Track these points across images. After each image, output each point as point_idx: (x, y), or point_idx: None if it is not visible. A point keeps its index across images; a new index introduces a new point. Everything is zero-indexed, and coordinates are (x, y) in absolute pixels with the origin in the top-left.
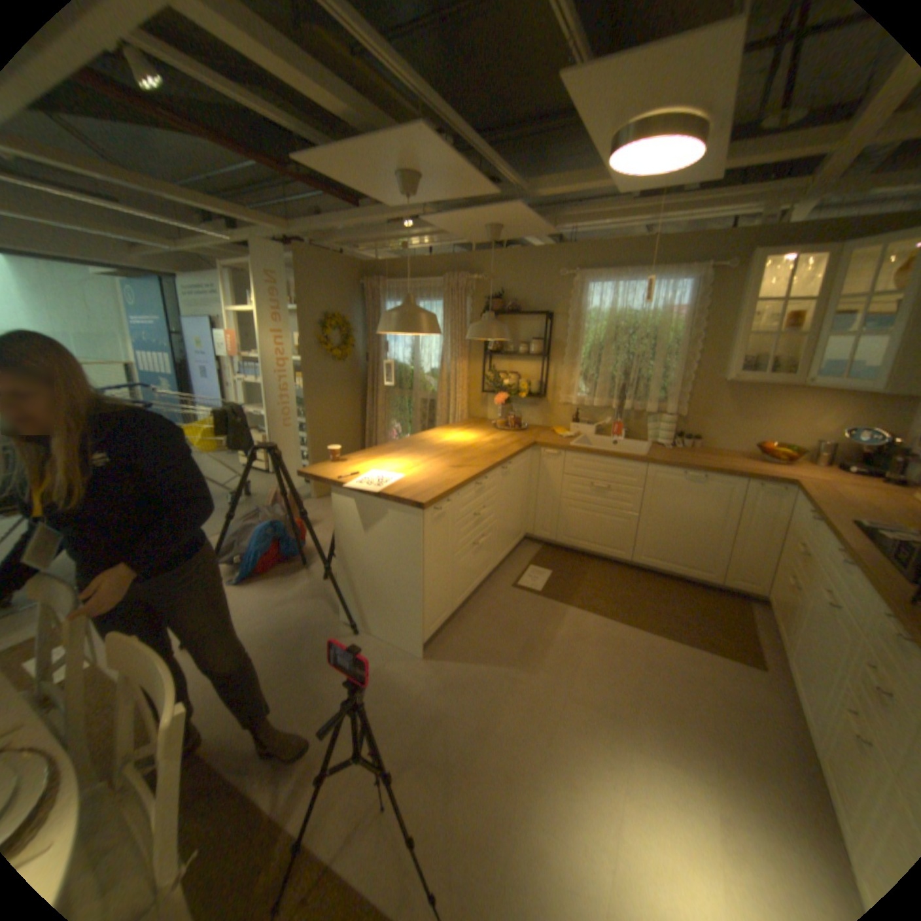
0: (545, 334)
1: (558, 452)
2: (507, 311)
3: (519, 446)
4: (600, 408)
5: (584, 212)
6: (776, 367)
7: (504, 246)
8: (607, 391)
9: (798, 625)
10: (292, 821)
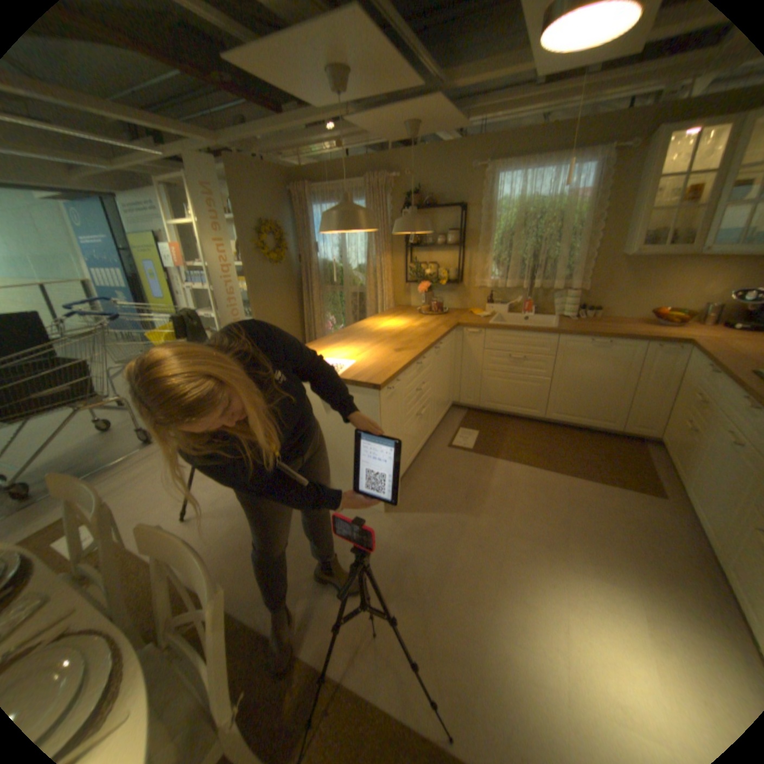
0: (460, 224)
1: (479, 330)
2: (425, 205)
3: (445, 327)
4: (512, 288)
5: (496, 102)
6: (674, 239)
7: (418, 143)
8: (518, 273)
9: (696, 460)
10: (303, 650)
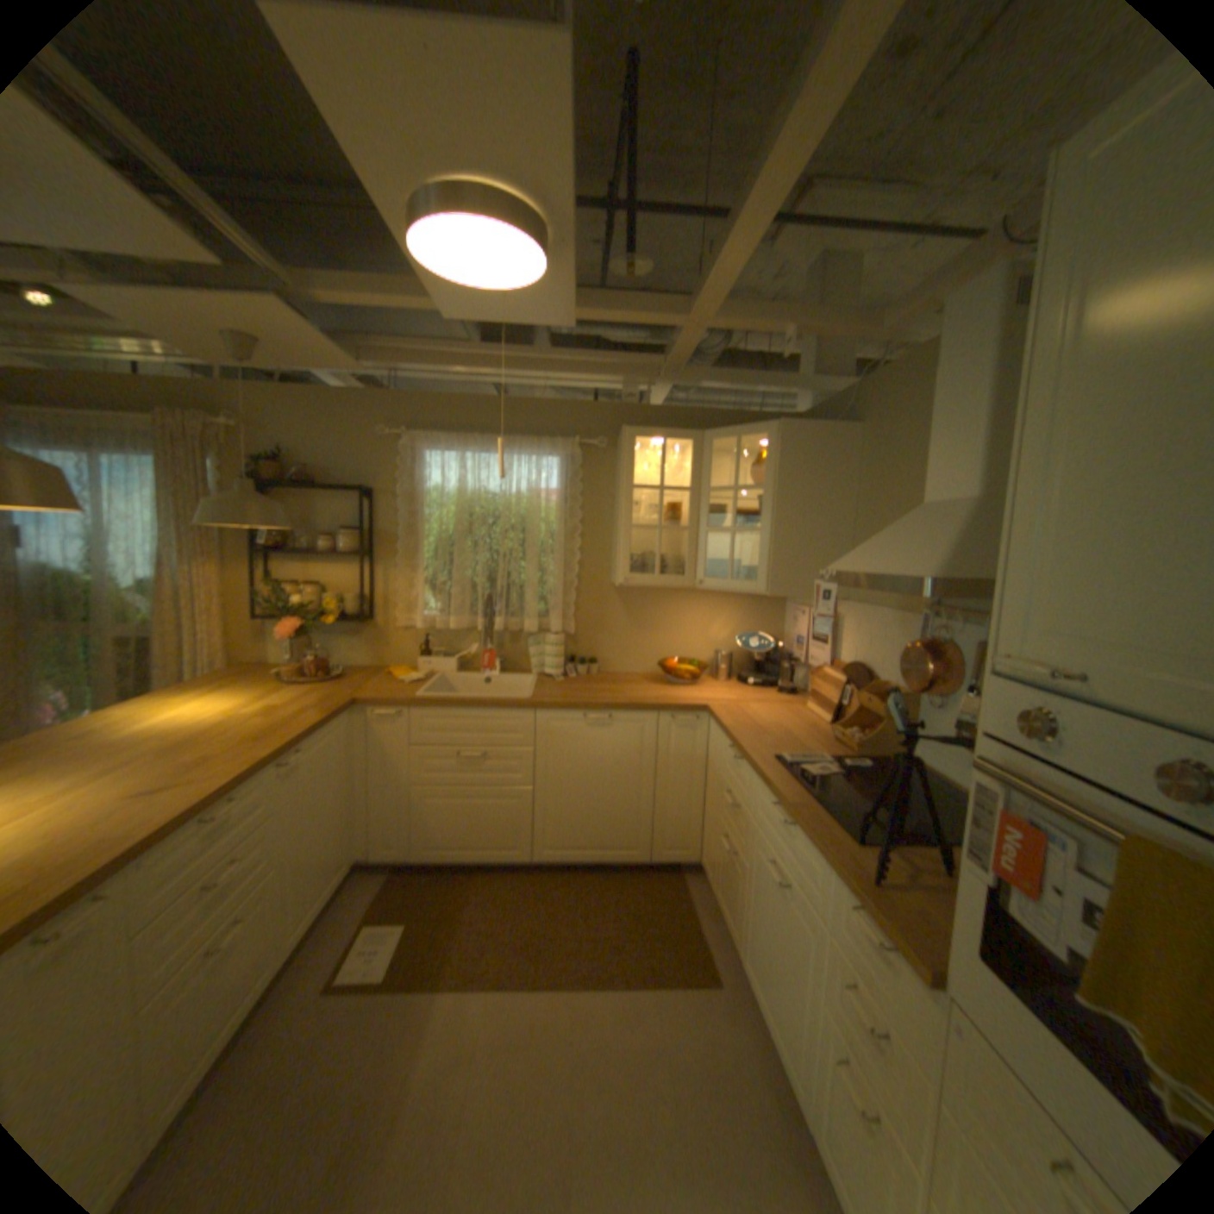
0: (363, 520)
1: (399, 709)
2: (295, 482)
3: (323, 711)
4: (463, 629)
5: (405, 347)
6: (664, 567)
7: (280, 380)
8: (470, 605)
9: (744, 907)
10: None
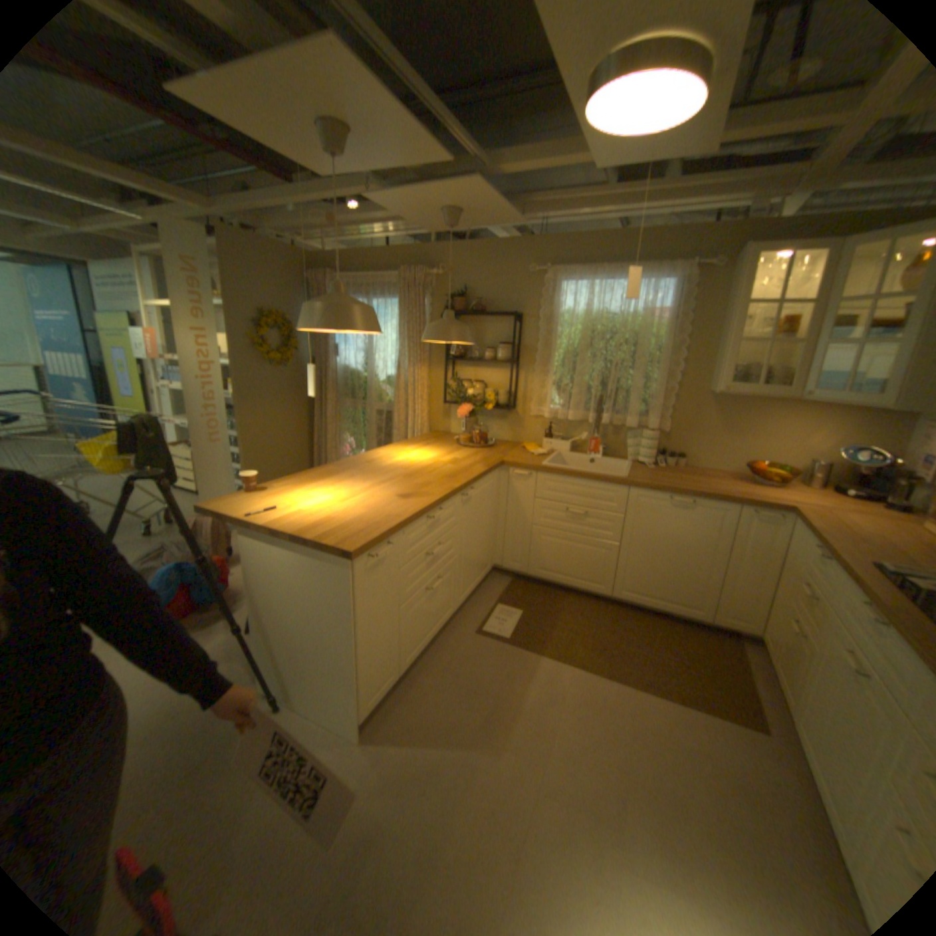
0: (514, 338)
1: (529, 472)
2: (472, 311)
3: (484, 466)
4: (576, 421)
5: (557, 198)
6: (769, 378)
7: (468, 238)
8: (584, 403)
9: (807, 682)
10: None
